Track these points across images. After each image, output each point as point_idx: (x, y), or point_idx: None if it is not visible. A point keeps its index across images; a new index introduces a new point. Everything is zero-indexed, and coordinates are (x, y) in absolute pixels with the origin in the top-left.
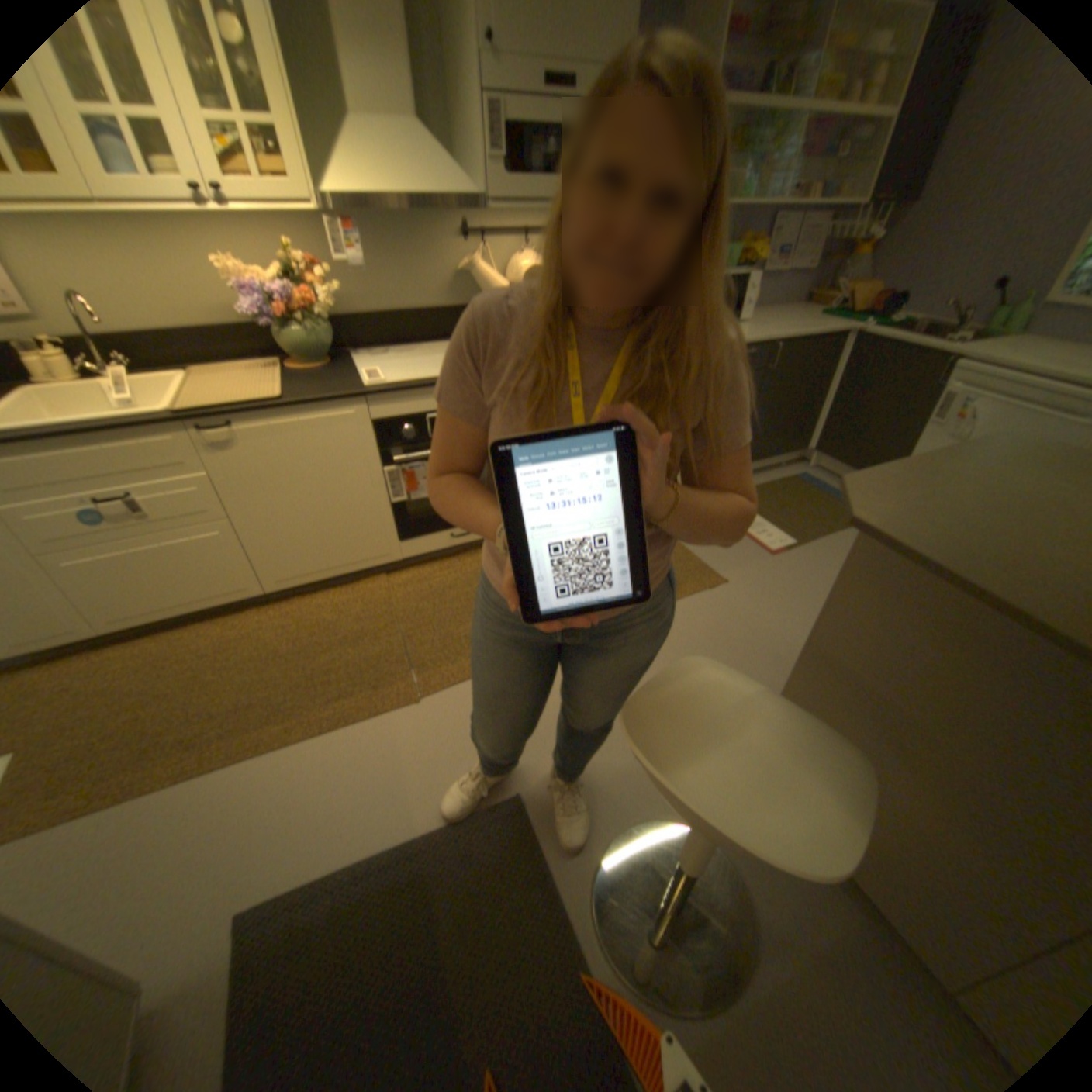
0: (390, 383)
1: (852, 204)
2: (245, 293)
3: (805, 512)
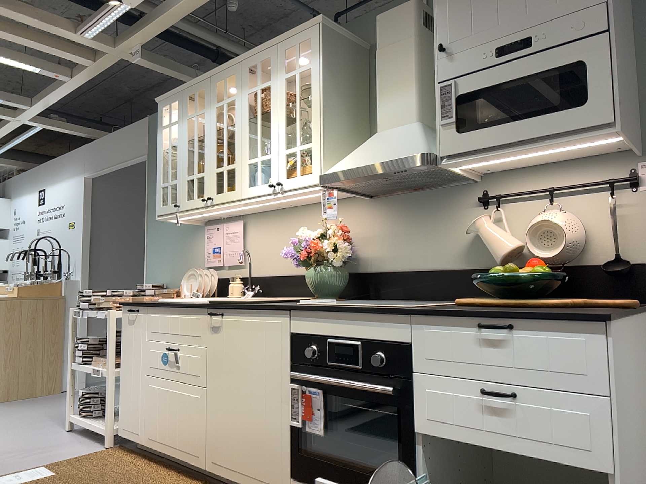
0: (314, 304)
1: None
2: (296, 245)
3: None
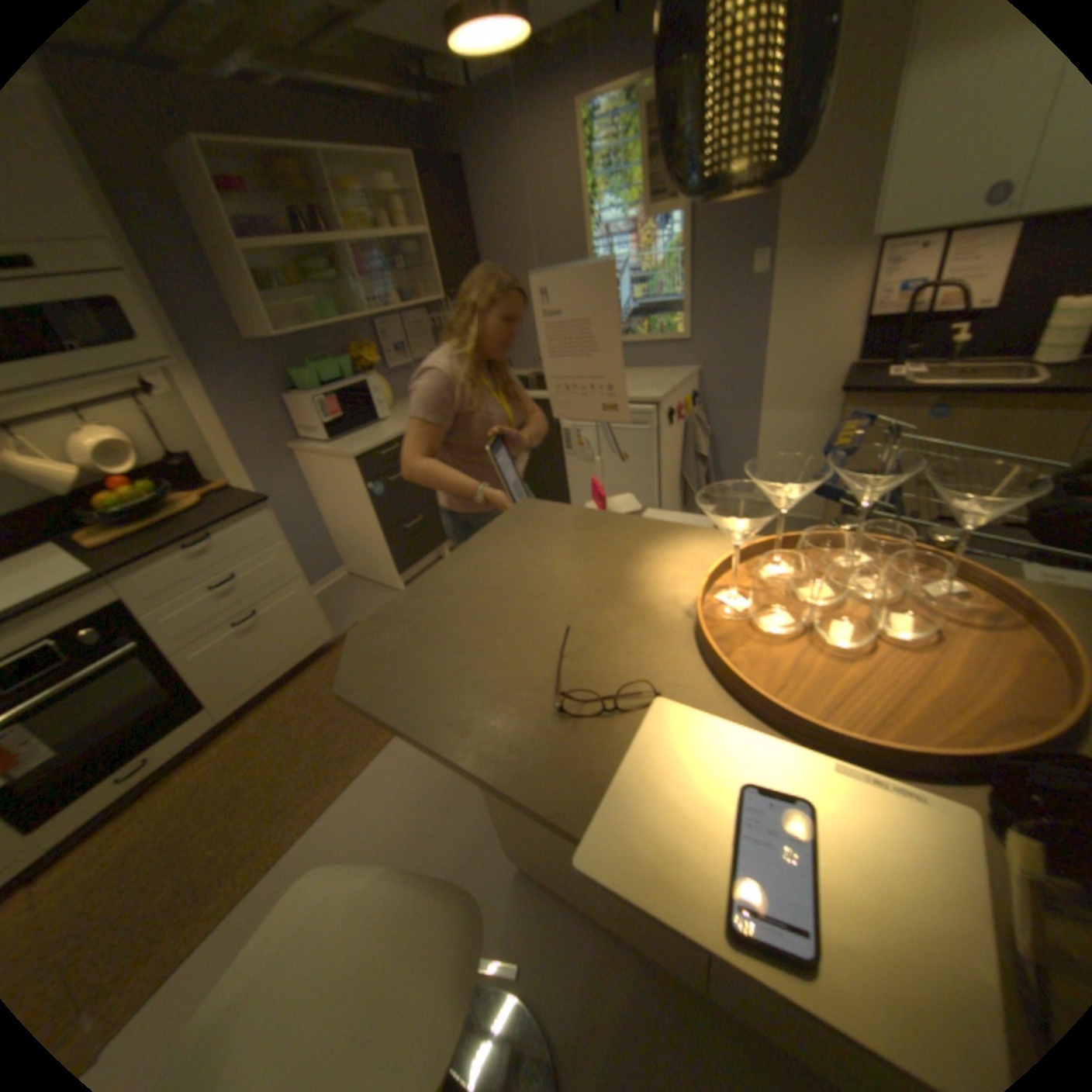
0: None
1: (438, 298)
2: None
3: None
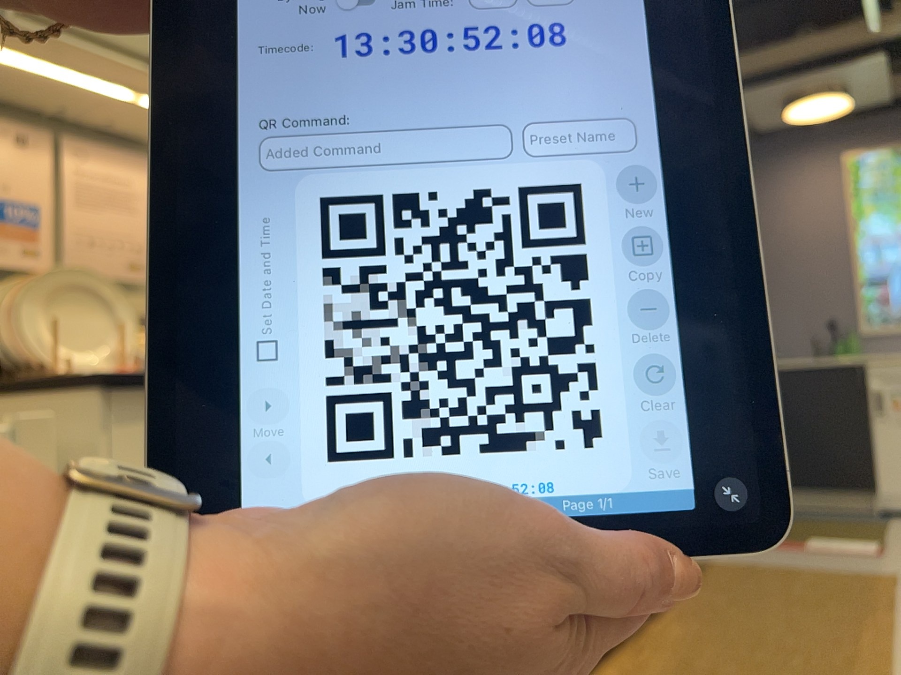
0: None
1: None
2: None
3: (841, 530)
